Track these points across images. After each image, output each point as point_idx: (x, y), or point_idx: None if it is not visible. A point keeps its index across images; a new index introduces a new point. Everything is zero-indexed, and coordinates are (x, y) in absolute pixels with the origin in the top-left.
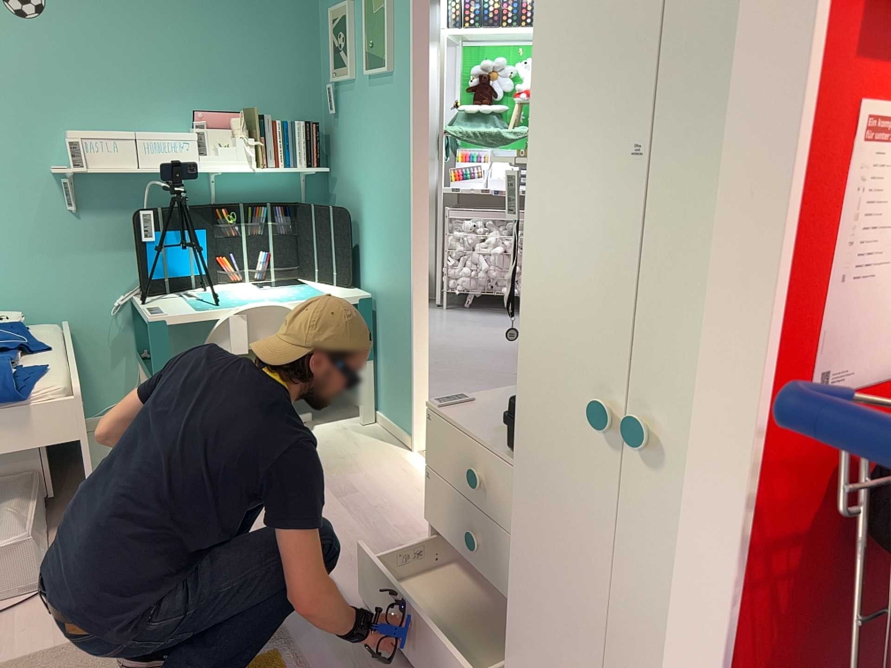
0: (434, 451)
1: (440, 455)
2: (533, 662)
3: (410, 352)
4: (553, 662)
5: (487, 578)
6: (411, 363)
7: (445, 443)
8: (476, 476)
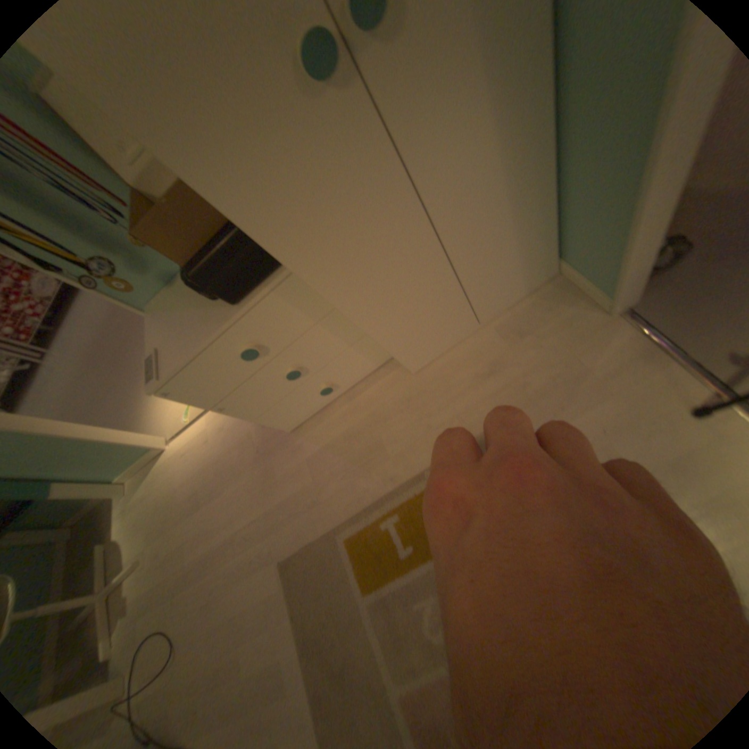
0: (204, 396)
1: (210, 390)
2: (408, 330)
3: (59, 436)
4: (419, 309)
5: (320, 371)
6: (72, 438)
7: (202, 381)
8: (251, 351)
